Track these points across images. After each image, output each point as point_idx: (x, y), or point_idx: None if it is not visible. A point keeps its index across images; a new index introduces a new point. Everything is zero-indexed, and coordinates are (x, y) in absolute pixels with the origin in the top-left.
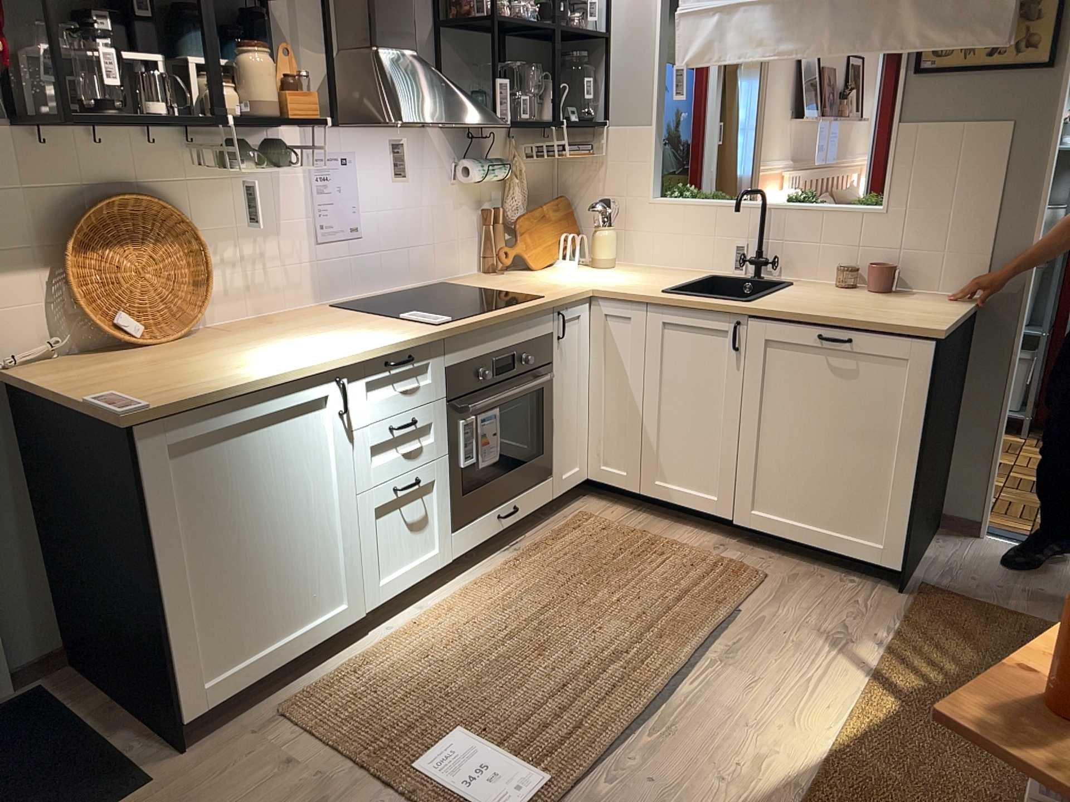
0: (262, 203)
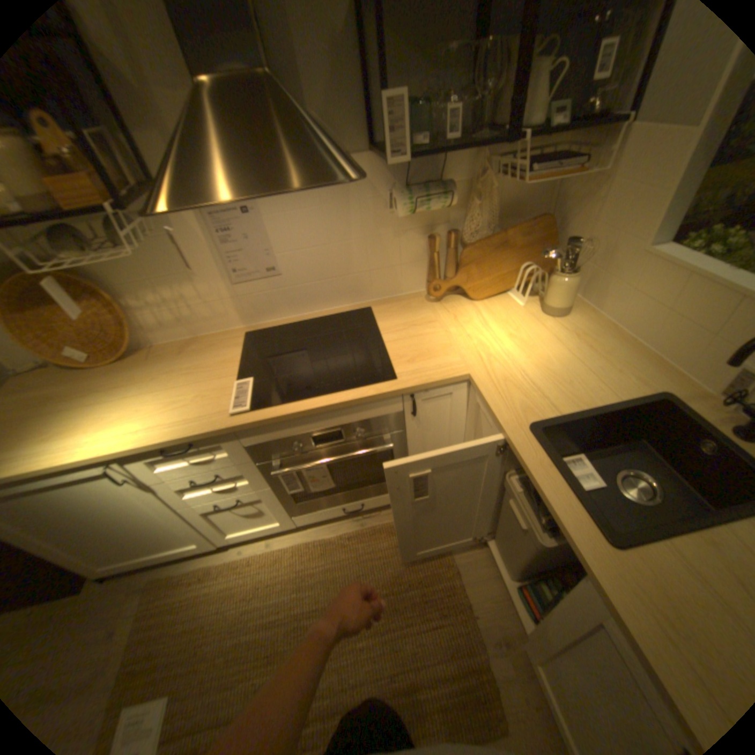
0: (166, 256)
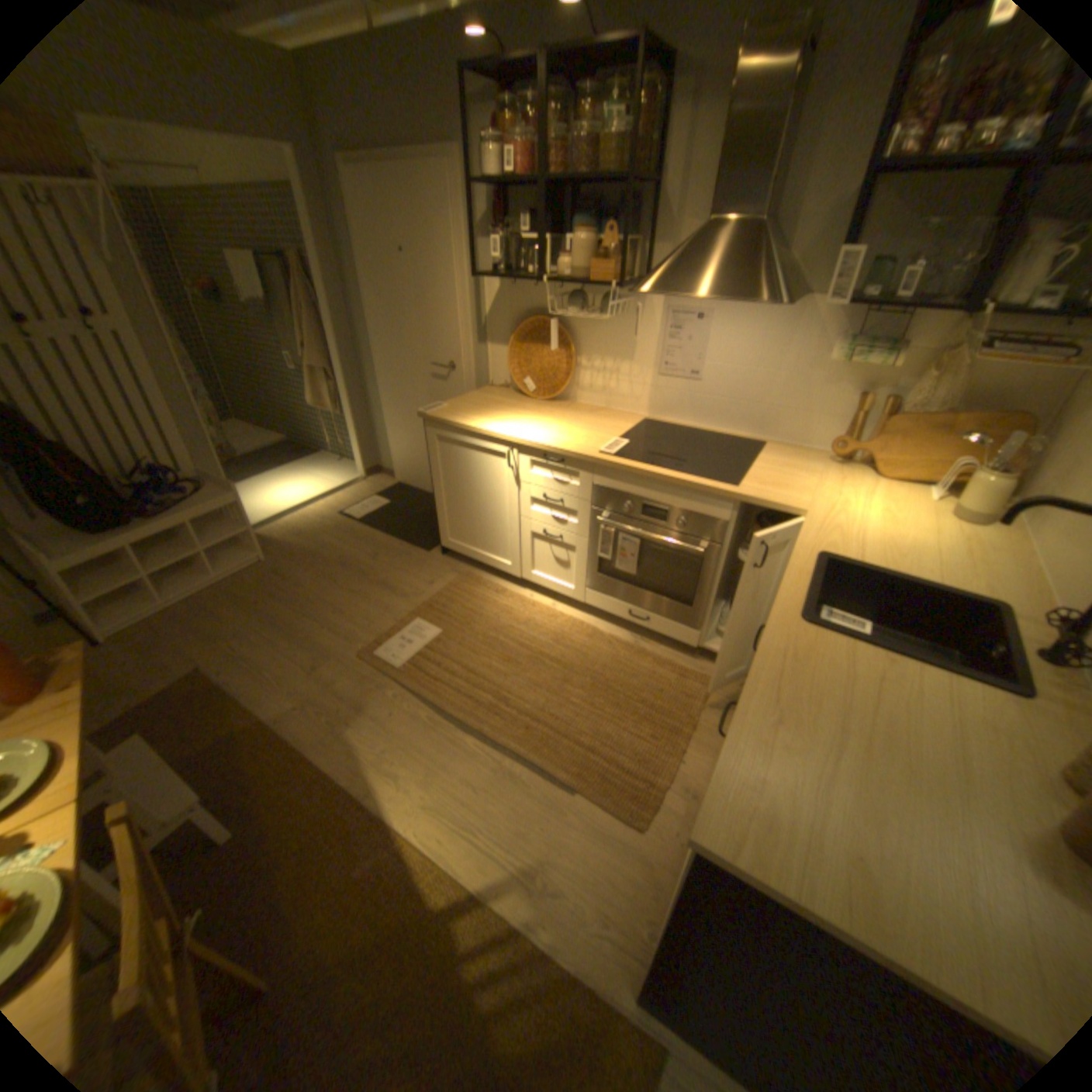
0: (624, 336)
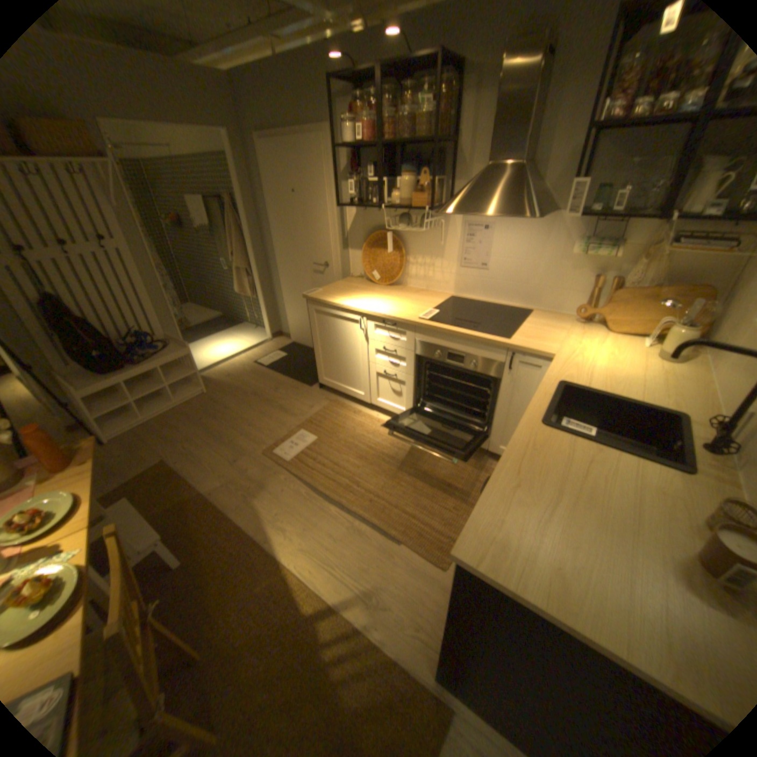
0: (436, 242)
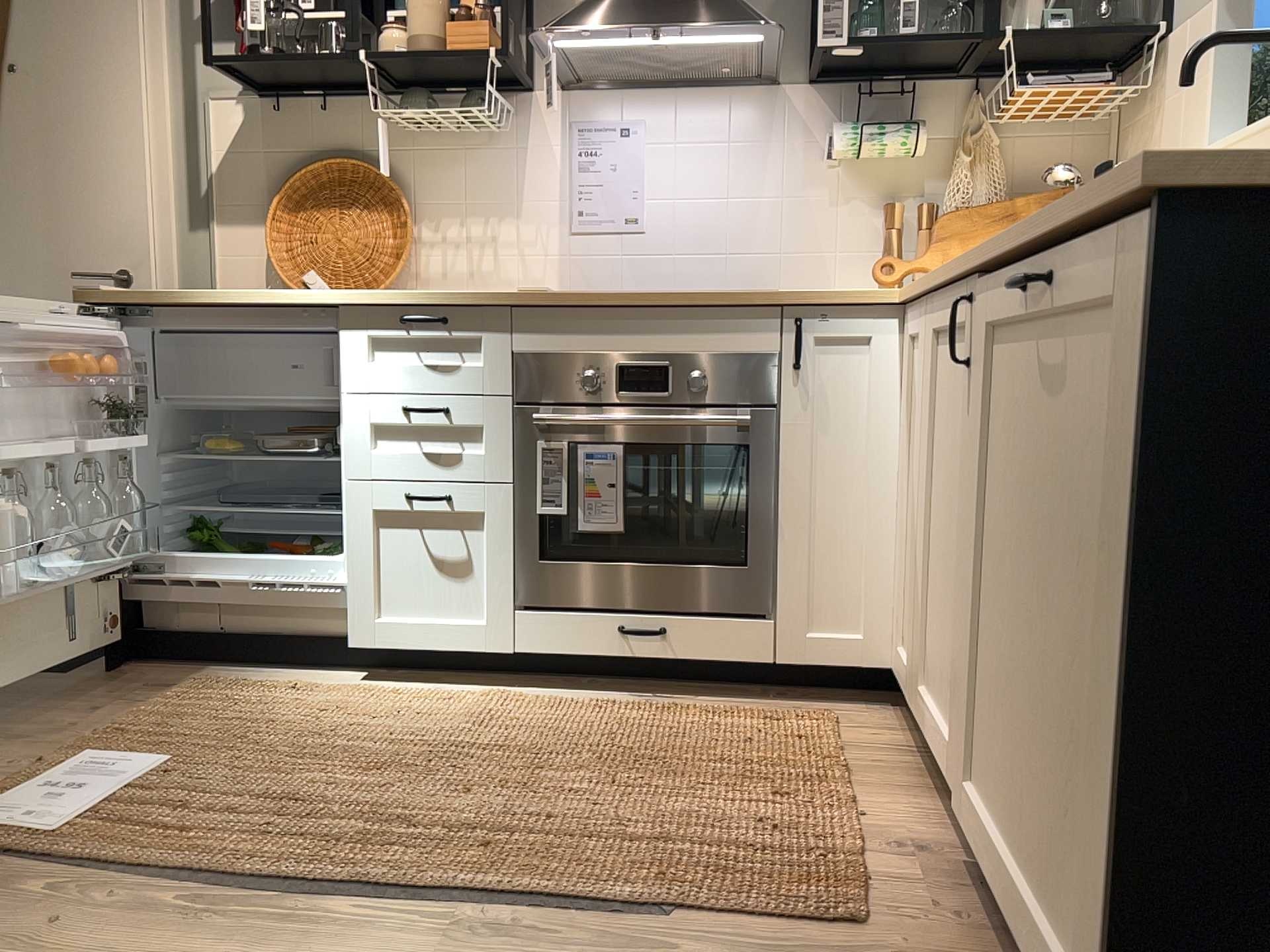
0: (498, 178)
